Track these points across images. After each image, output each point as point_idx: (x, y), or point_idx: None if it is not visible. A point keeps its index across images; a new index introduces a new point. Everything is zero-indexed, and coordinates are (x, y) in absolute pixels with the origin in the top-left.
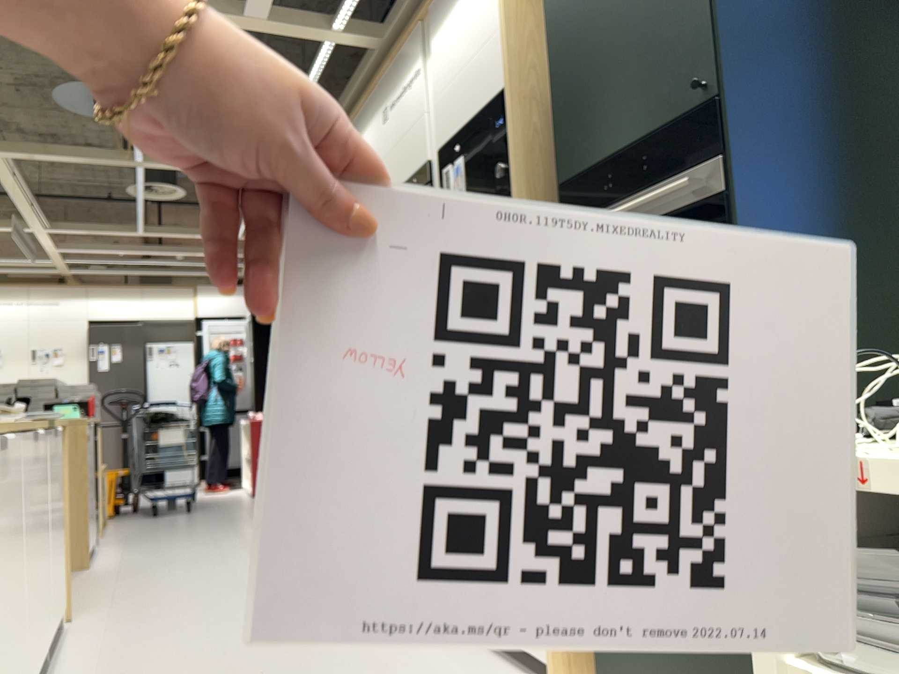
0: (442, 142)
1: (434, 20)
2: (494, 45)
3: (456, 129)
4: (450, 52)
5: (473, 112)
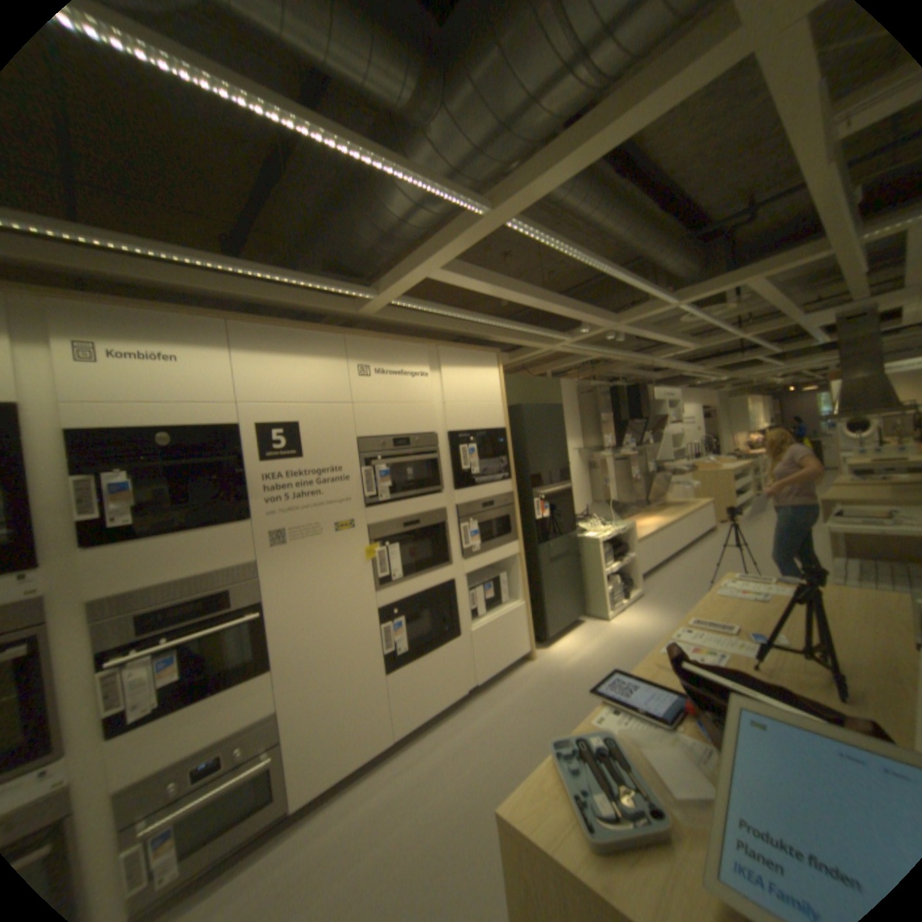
0: (452, 429)
1: (444, 358)
2: (495, 407)
3: (466, 428)
4: (461, 387)
5: (481, 428)
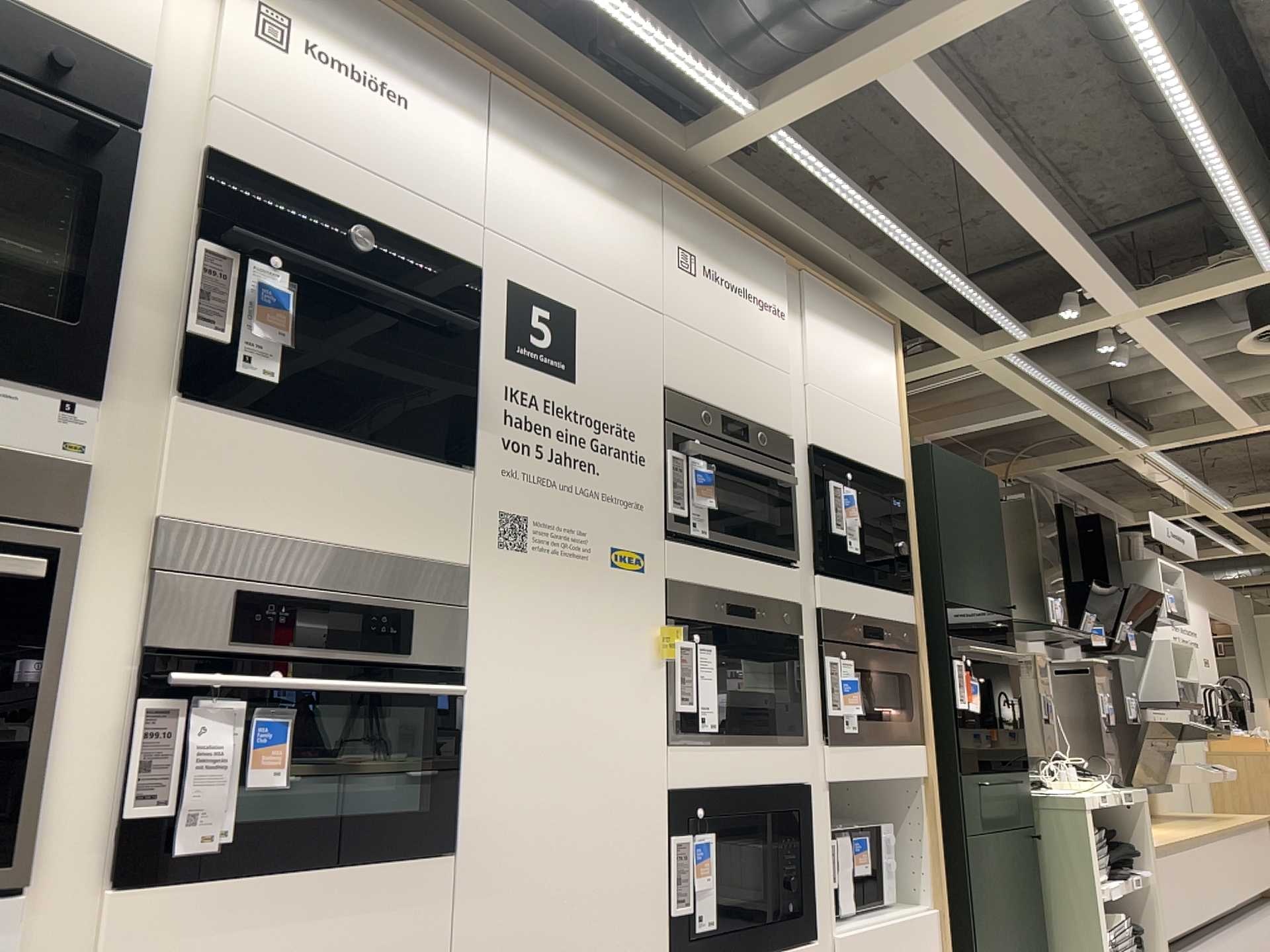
0: (819, 440)
1: (811, 295)
2: (890, 430)
3: (841, 449)
4: (836, 363)
5: (866, 459)
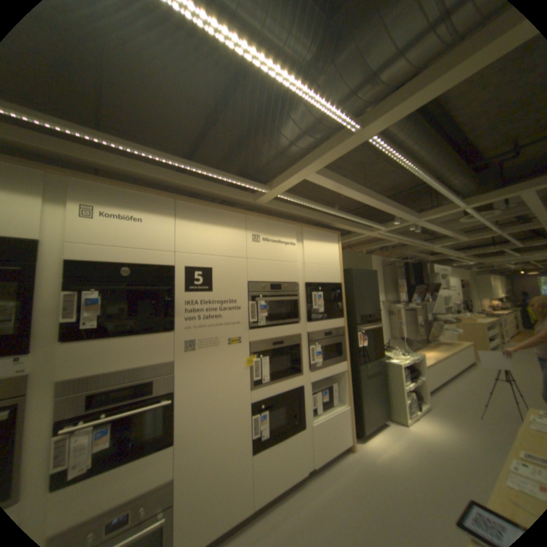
0: (308, 281)
1: (305, 234)
2: (336, 269)
3: (316, 281)
4: (315, 254)
5: (326, 281)
